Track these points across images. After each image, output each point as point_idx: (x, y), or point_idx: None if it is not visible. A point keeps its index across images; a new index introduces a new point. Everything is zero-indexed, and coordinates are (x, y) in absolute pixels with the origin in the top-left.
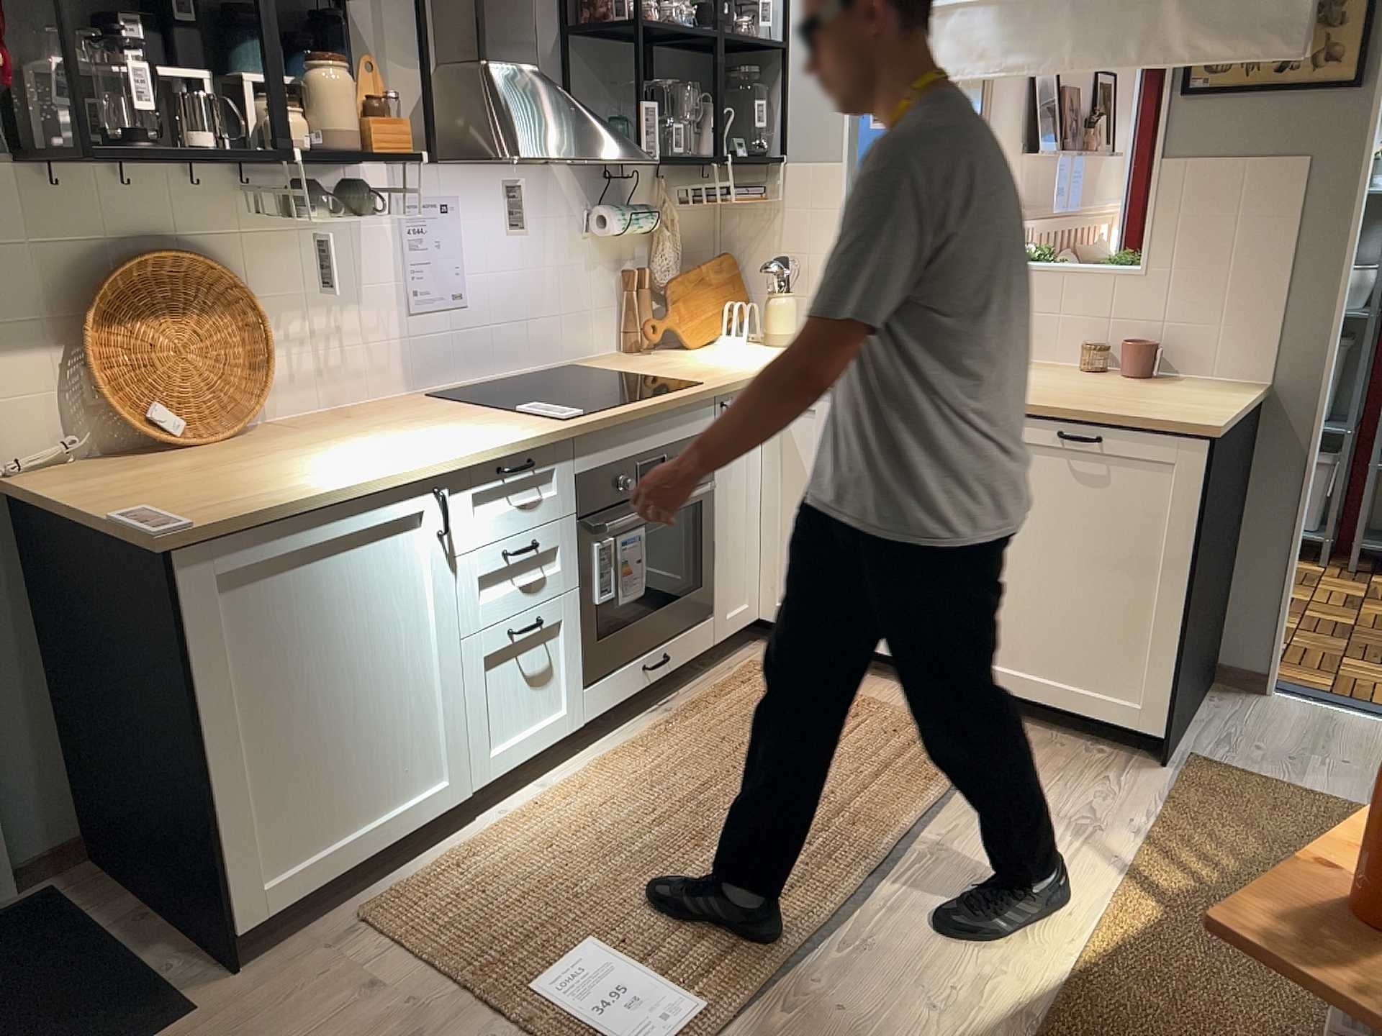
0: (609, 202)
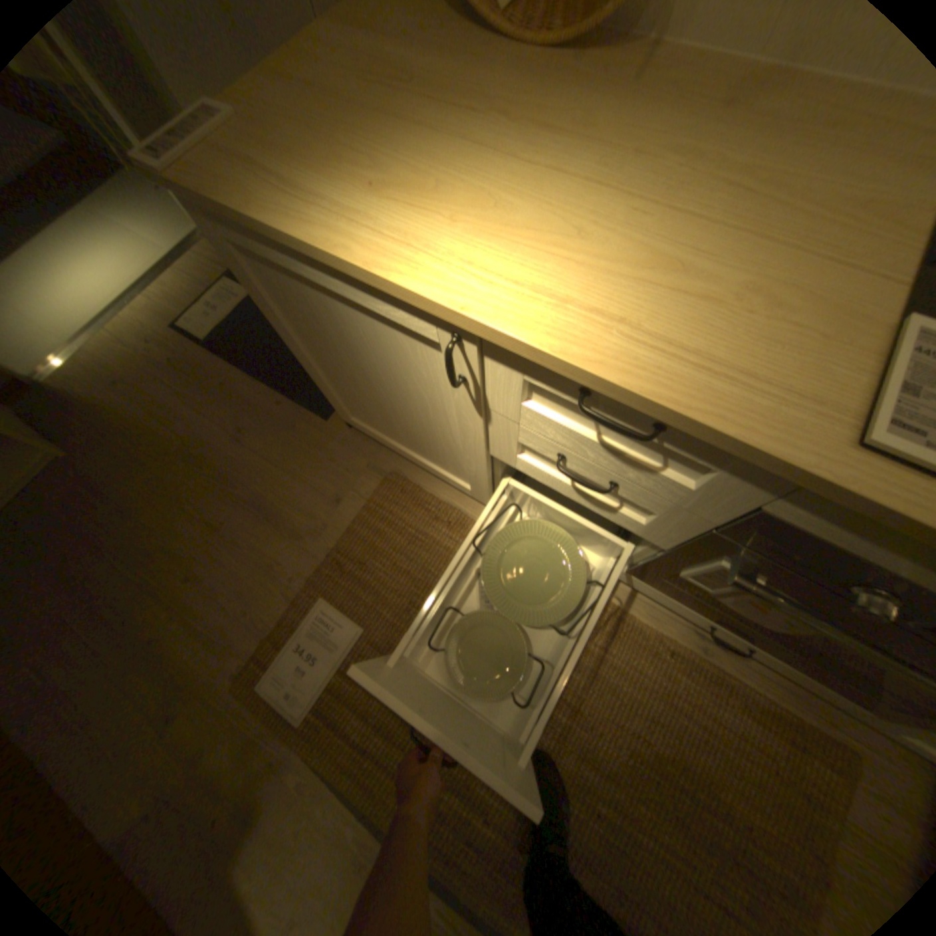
0: None
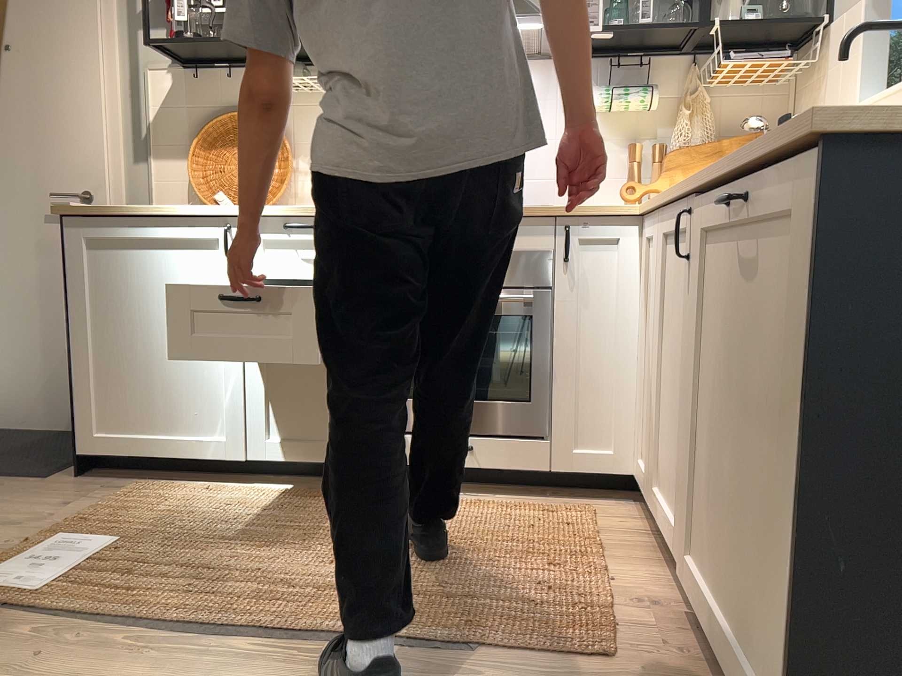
0: (622, 89)
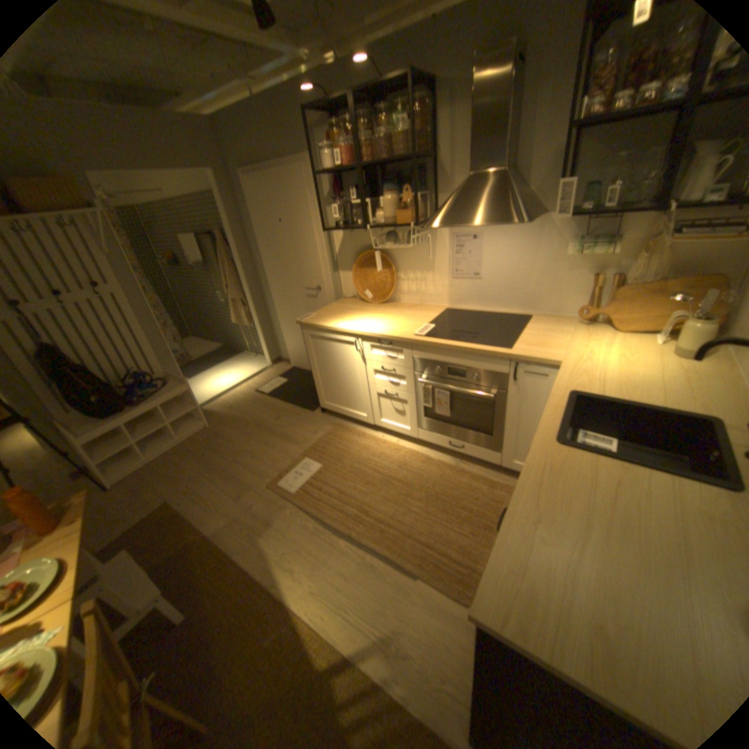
0: (599, 232)
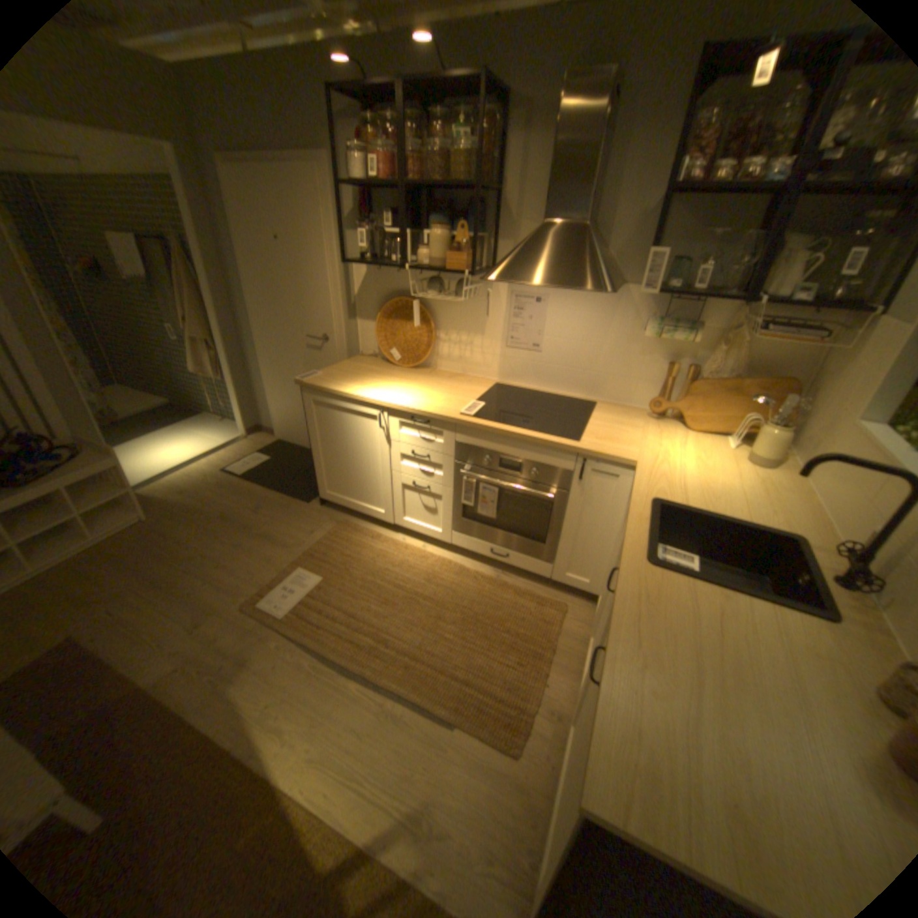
0: (679, 315)
